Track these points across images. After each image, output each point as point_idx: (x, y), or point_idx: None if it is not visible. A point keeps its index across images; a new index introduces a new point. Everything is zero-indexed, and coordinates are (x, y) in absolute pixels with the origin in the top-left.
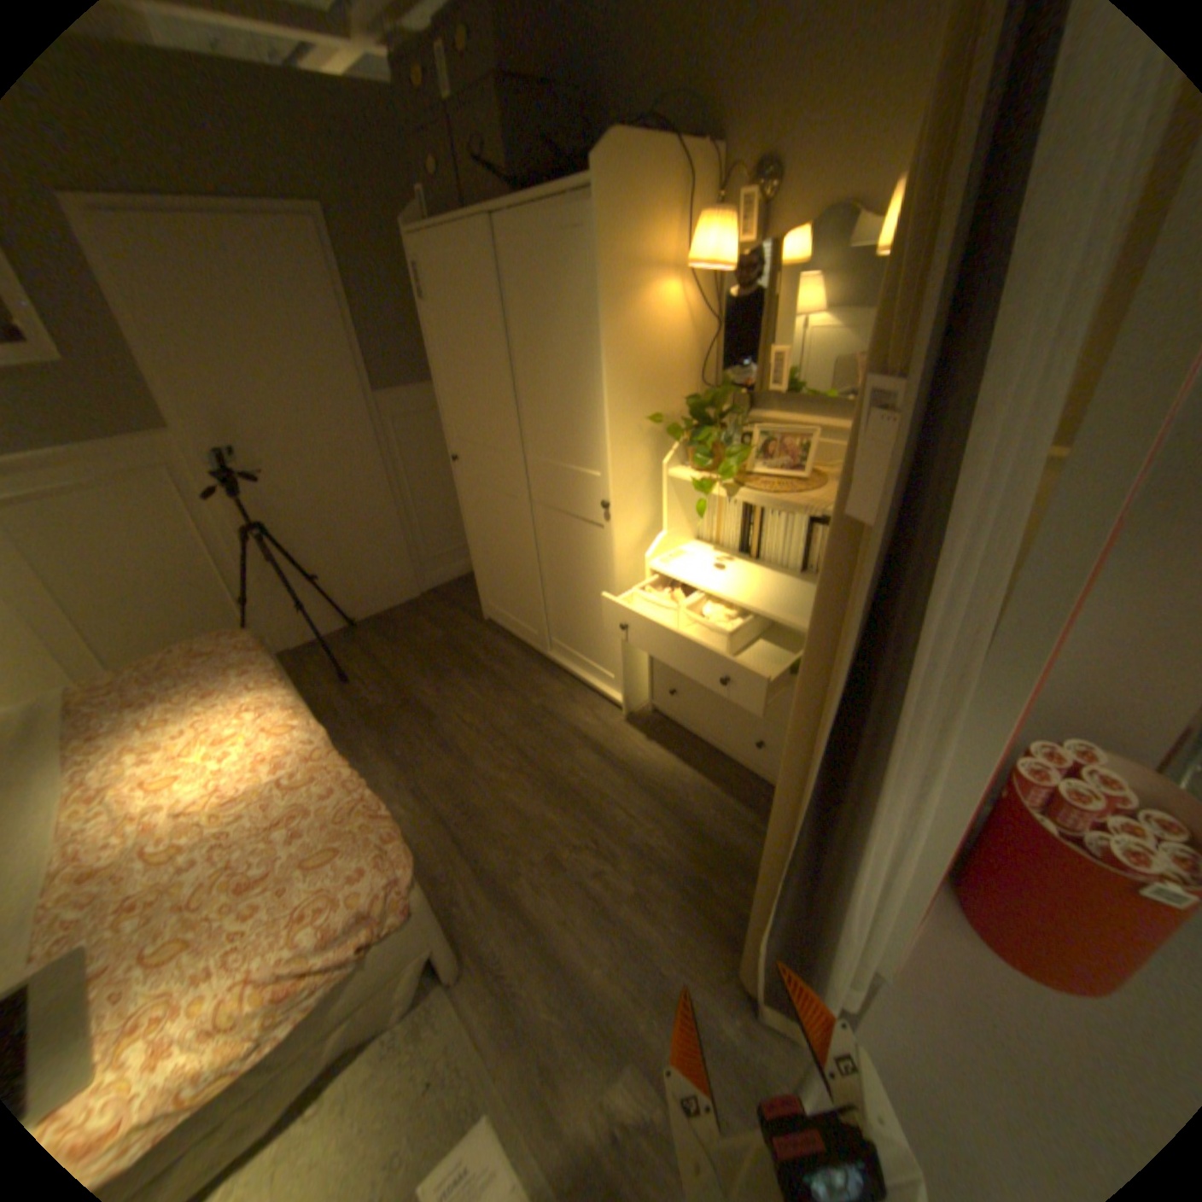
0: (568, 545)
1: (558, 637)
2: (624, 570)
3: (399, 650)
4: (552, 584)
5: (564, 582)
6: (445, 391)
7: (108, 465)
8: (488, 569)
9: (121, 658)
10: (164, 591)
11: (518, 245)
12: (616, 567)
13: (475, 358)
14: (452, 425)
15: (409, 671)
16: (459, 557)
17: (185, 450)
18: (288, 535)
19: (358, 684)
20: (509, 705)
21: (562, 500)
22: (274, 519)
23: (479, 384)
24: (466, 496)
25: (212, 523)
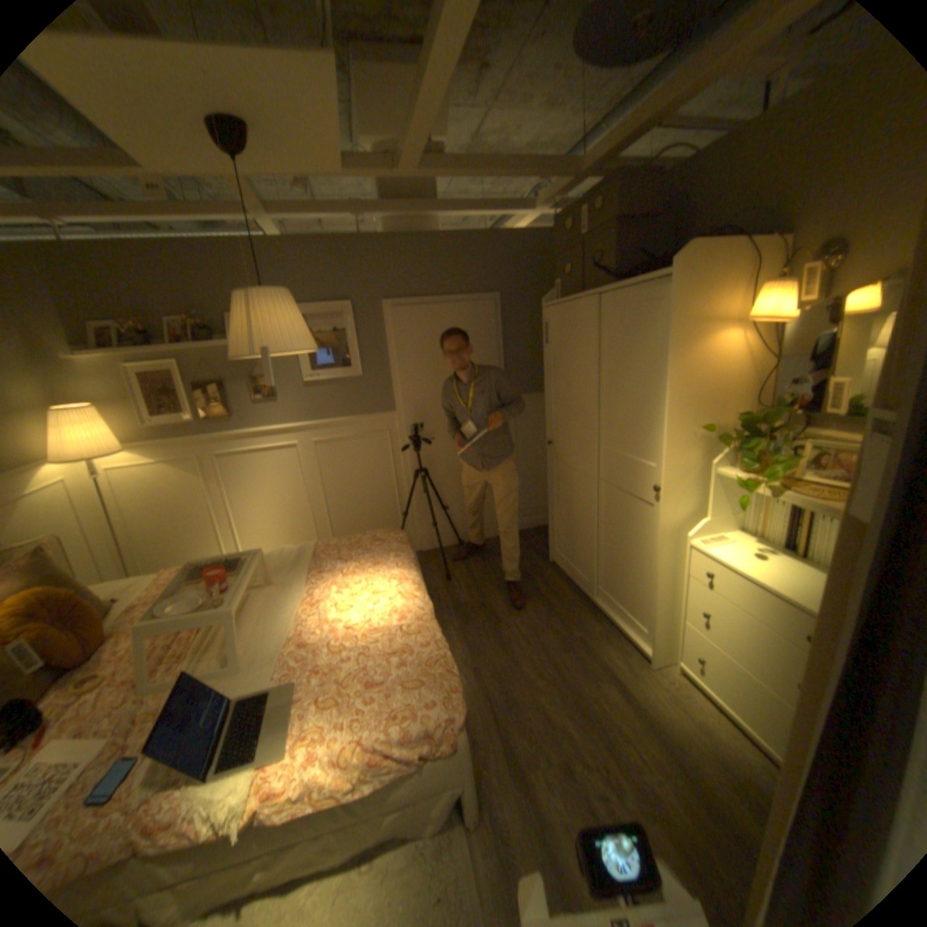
0: (622, 515)
1: (604, 587)
2: (666, 542)
3: (486, 567)
4: (605, 543)
5: (615, 543)
6: (551, 399)
7: (364, 427)
8: (558, 523)
9: (340, 533)
10: (369, 499)
11: (615, 311)
12: (660, 539)
13: (574, 379)
14: (551, 421)
15: (489, 584)
16: (539, 512)
17: (399, 423)
18: (437, 478)
19: (456, 584)
20: (555, 630)
21: (622, 480)
22: (432, 467)
23: (574, 396)
24: (552, 469)
25: (401, 465)
